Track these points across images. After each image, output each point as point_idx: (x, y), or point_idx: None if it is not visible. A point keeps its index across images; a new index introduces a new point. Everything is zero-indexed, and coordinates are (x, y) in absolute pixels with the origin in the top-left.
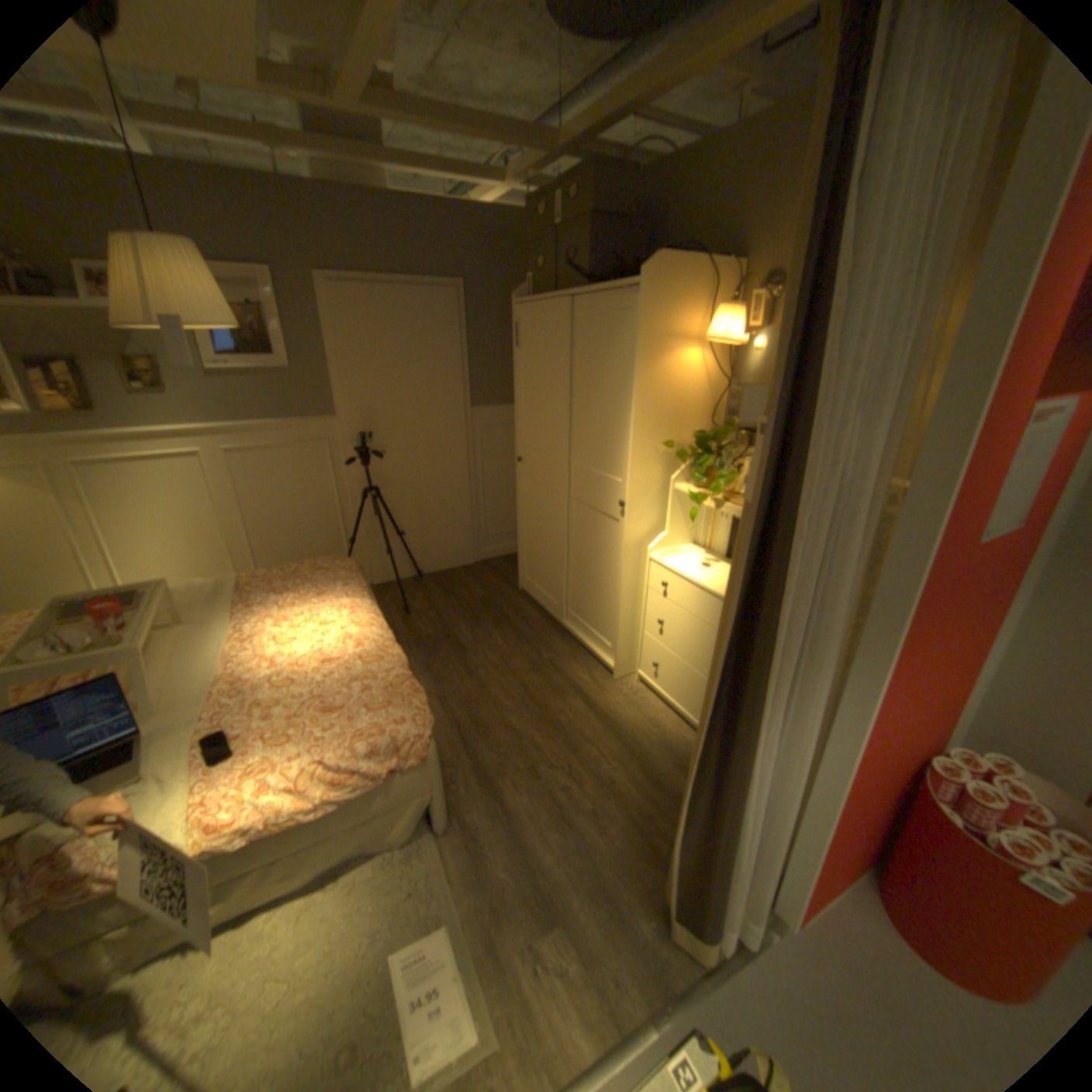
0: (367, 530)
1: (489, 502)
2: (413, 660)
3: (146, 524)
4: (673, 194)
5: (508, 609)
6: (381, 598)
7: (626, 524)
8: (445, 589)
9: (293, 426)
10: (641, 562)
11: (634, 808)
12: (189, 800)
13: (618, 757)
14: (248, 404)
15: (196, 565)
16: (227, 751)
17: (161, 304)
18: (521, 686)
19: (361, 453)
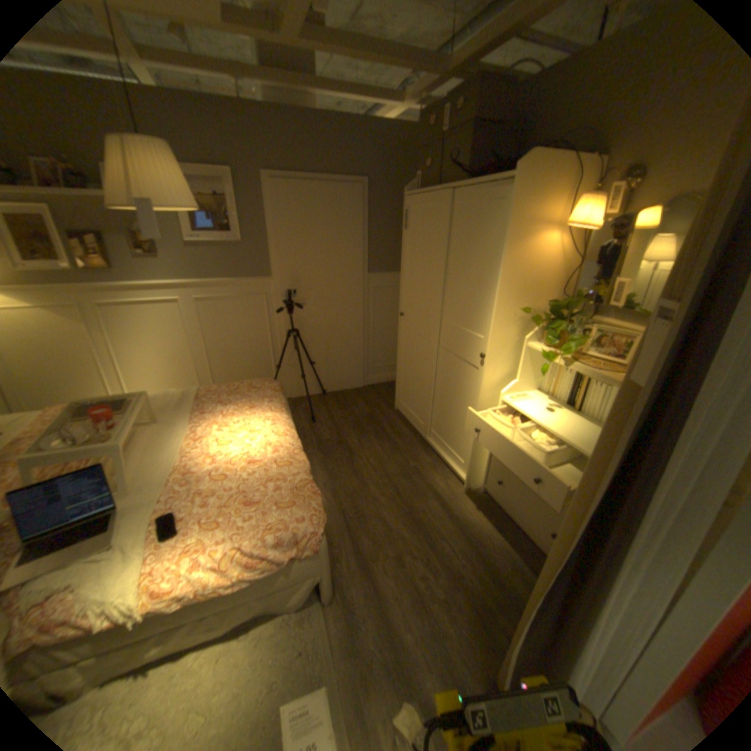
0: (288, 359)
1: (376, 343)
2: (314, 458)
3: (140, 348)
4: (543, 103)
5: (385, 424)
6: (295, 408)
7: (484, 371)
8: (340, 405)
9: (240, 283)
10: (494, 401)
11: (479, 603)
12: (139, 571)
13: (466, 555)
14: (211, 266)
15: (172, 378)
16: (172, 531)
17: (137, 189)
18: (392, 487)
19: (287, 304)
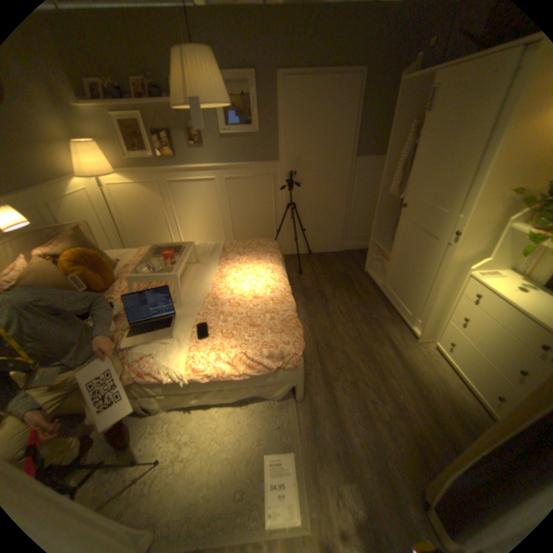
0: (287, 226)
1: (356, 217)
2: (299, 300)
3: (192, 212)
4: None
5: (356, 282)
6: (289, 262)
7: (458, 248)
8: (322, 263)
9: (257, 166)
10: (462, 276)
11: (418, 433)
12: (188, 354)
13: (412, 395)
14: (238, 153)
15: (210, 233)
16: (206, 333)
17: (192, 90)
18: (356, 331)
19: (289, 183)
